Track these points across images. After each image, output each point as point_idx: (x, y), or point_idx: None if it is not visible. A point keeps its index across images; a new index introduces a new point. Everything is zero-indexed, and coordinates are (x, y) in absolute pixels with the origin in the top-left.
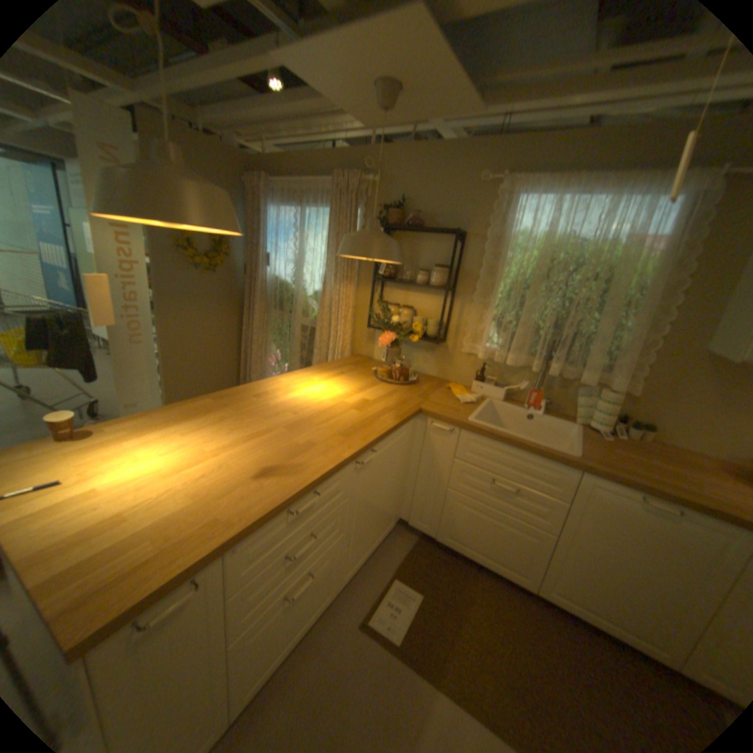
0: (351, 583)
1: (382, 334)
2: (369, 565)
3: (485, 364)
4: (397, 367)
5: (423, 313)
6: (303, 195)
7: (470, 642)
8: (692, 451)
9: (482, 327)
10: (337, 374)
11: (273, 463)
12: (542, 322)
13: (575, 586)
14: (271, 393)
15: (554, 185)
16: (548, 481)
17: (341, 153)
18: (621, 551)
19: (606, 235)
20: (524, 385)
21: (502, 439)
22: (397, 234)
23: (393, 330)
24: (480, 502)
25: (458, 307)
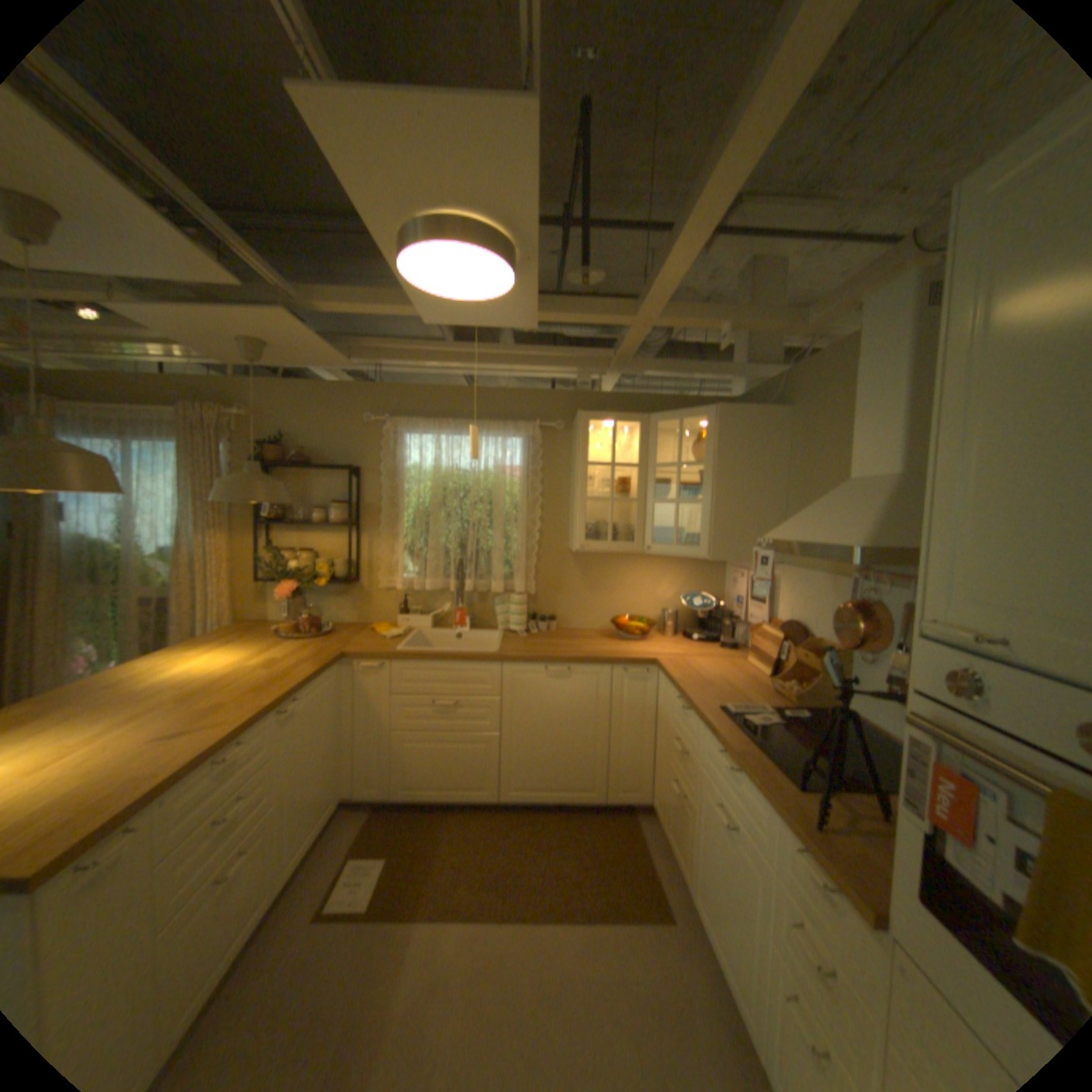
0: (289, 891)
1: (278, 585)
2: (309, 864)
3: (406, 596)
4: (305, 618)
5: (327, 555)
6: (123, 425)
7: (440, 873)
8: (581, 629)
9: (395, 559)
10: (221, 644)
11: (174, 731)
12: (449, 546)
13: (522, 774)
14: (128, 681)
15: (430, 428)
16: (477, 683)
17: (183, 381)
18: (543, 721)
19: (478, 469)
20: (446, 608)
21: (430, 657)
22: (278, 471)
23: (291, 579)
24: (424, 733)
25: (366, 543)
